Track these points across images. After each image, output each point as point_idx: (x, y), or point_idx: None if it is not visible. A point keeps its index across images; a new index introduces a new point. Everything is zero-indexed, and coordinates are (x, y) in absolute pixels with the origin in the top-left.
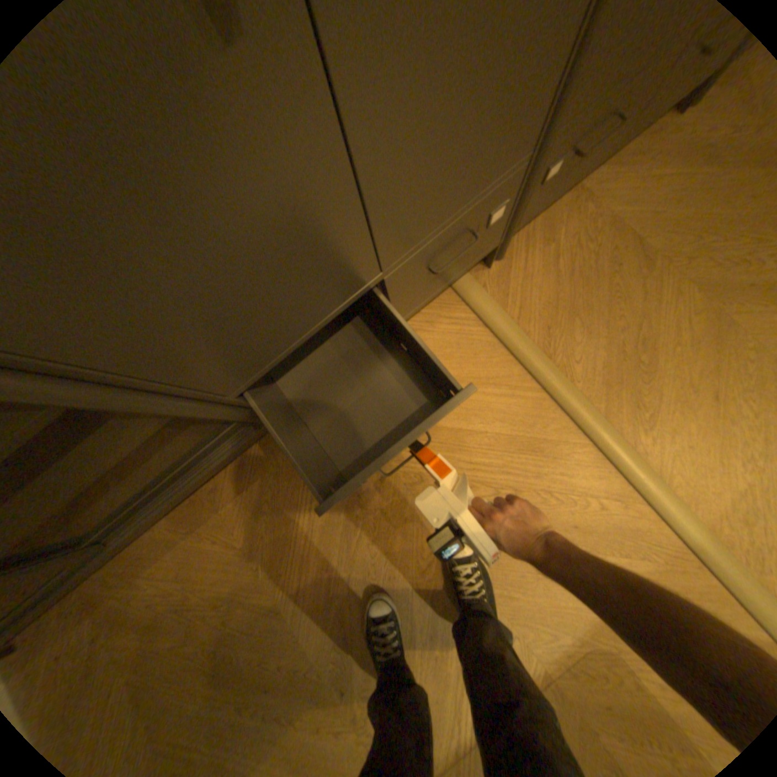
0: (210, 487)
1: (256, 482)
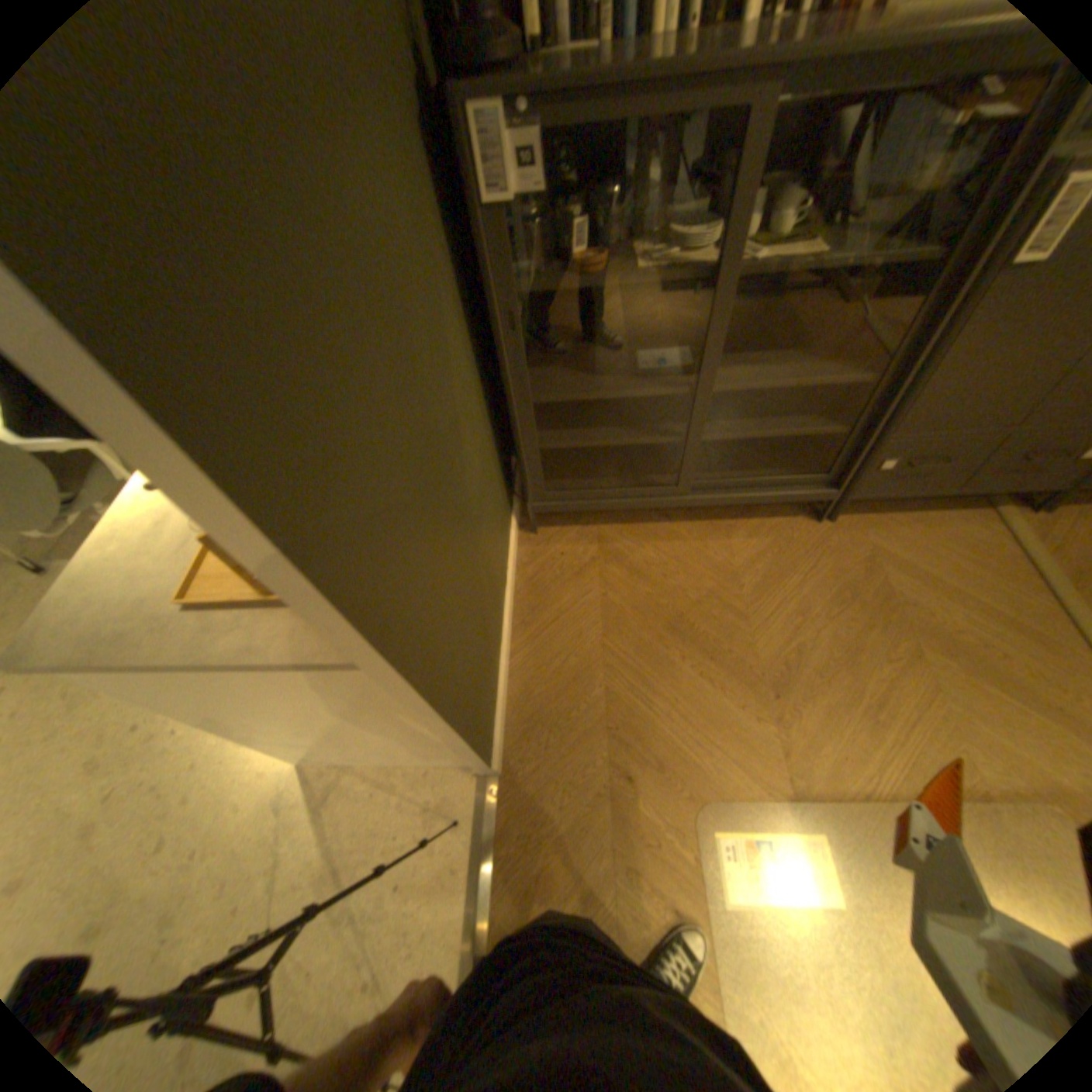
0: (730, 524)
1: (769, 539)
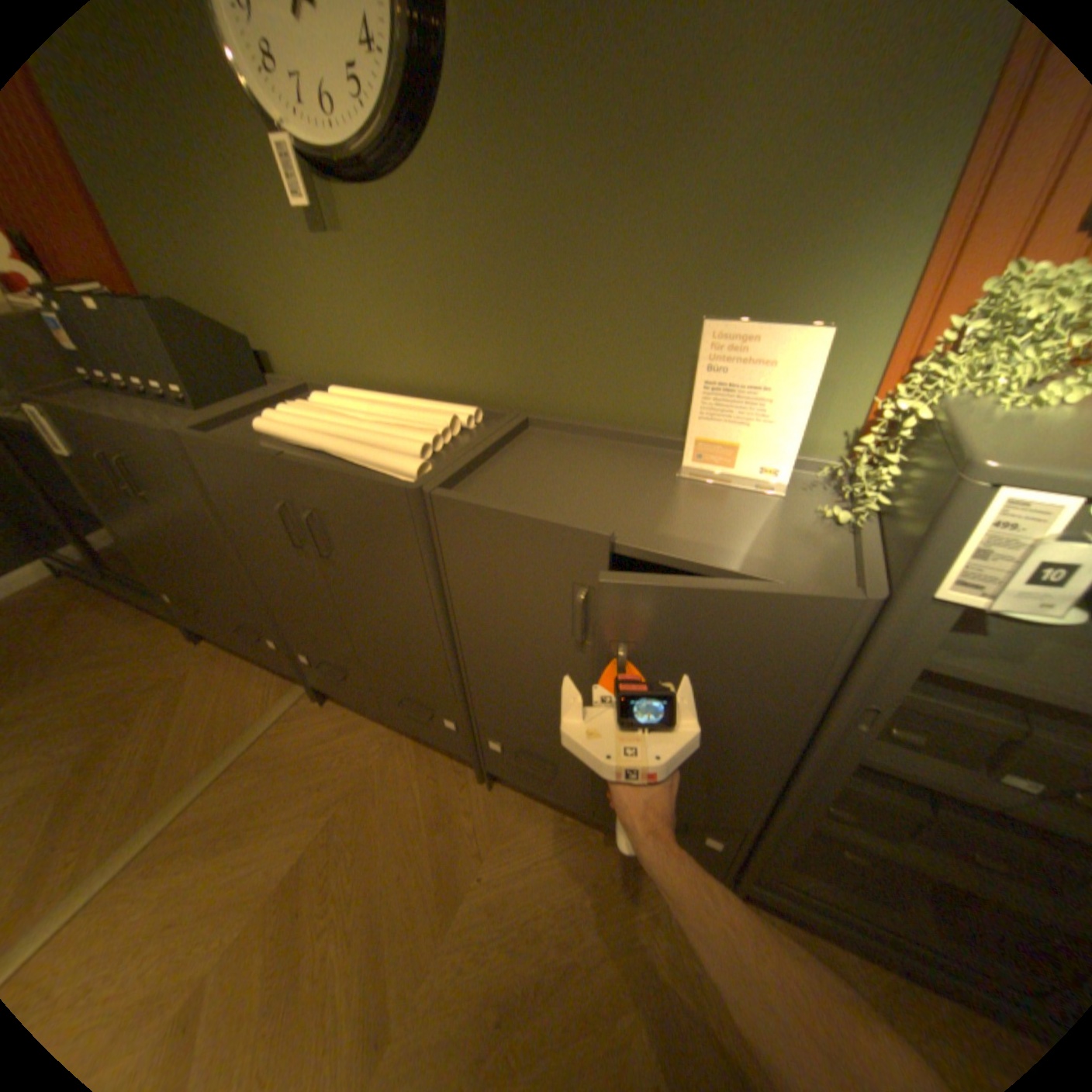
0: (149, 618)
1: (147, 638)
